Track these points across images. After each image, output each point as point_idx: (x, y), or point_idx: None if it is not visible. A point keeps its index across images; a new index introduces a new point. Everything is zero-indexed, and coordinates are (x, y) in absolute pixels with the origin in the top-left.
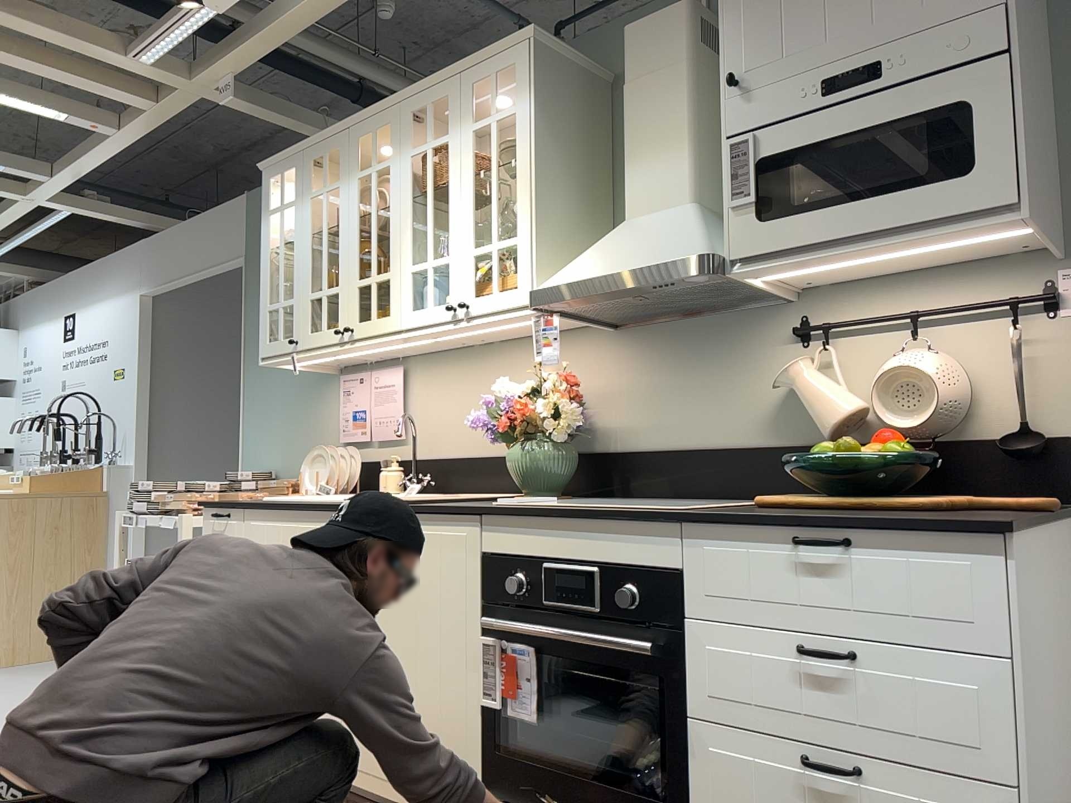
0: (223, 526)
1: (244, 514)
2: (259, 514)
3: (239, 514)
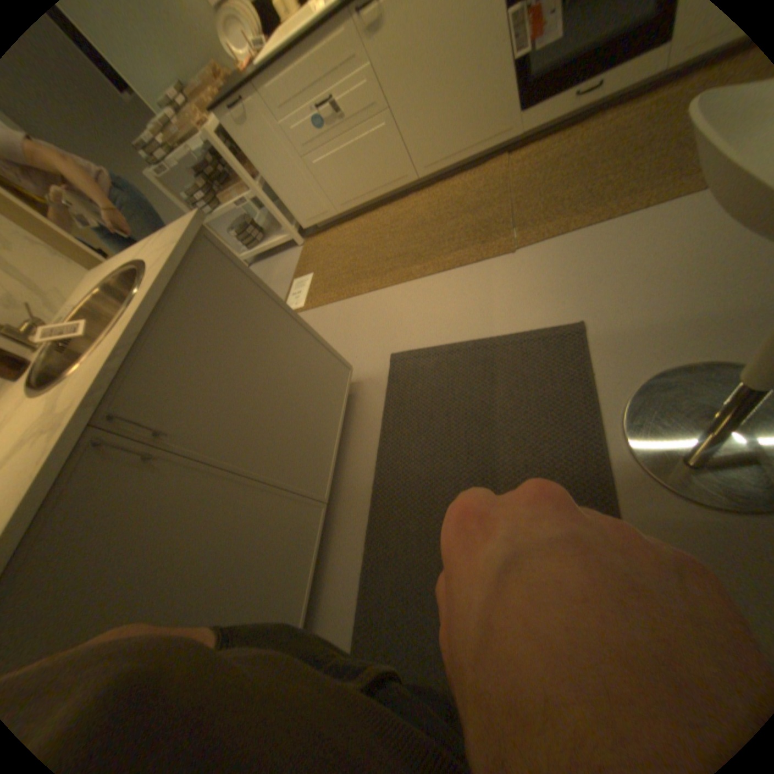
0: (241, 109)
1: (253, 85)
2: (267, 74)
3: (248, 89)
